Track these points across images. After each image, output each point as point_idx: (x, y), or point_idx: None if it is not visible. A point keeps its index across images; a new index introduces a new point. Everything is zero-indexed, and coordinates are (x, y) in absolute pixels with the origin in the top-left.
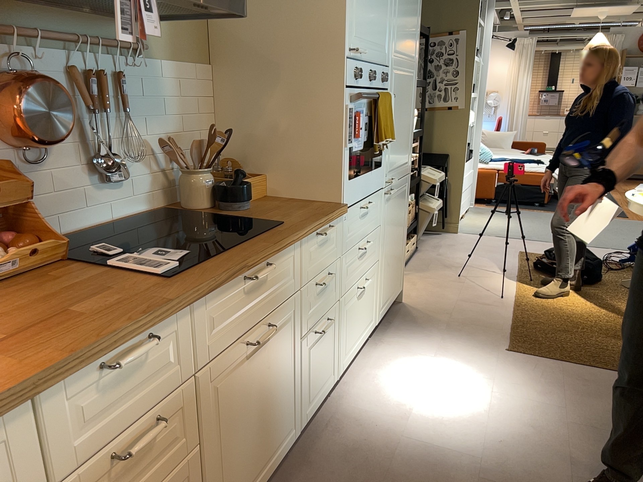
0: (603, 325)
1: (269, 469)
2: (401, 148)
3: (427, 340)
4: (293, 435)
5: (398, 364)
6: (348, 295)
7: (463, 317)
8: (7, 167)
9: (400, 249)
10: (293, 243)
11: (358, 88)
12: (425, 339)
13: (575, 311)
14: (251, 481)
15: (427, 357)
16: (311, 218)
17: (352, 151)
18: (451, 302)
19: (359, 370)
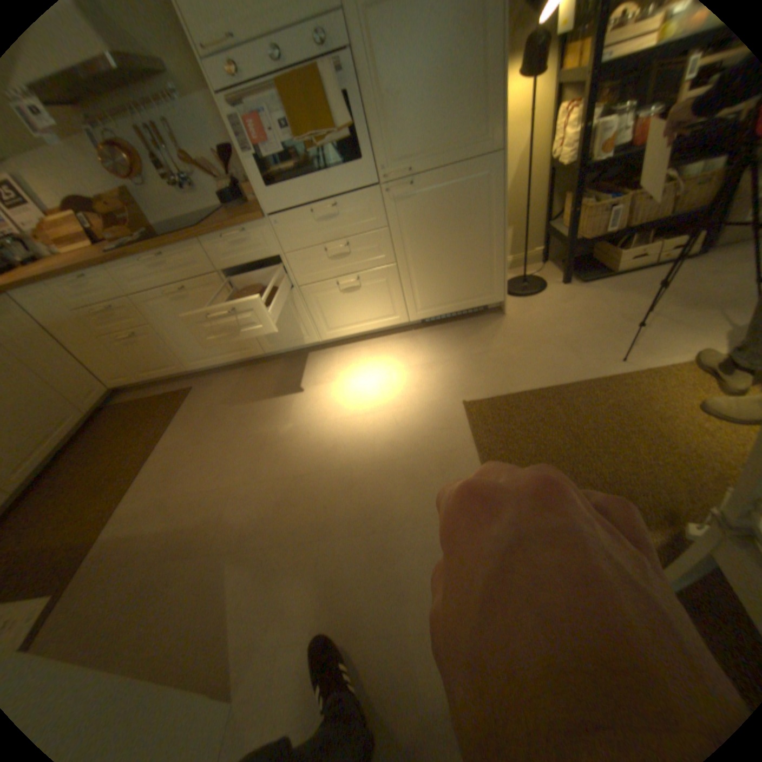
0: (668, 478)
1: (230, 358)
2: (441, 117)
3: (436, 354)
4: (255, 352)
5: (384, 356)
6: (315, 285)
7: (515, 355)
8: (122, 190)
9: (478, 253)
10: (178, 242)
11: (256, 78)
12: (438, 353)
13: (692, 437)
14: (211, 356)
15: (407, 364)
16: (209, 223)
17: (262, 157)
18: (552, 335)
19: (362, 346)
